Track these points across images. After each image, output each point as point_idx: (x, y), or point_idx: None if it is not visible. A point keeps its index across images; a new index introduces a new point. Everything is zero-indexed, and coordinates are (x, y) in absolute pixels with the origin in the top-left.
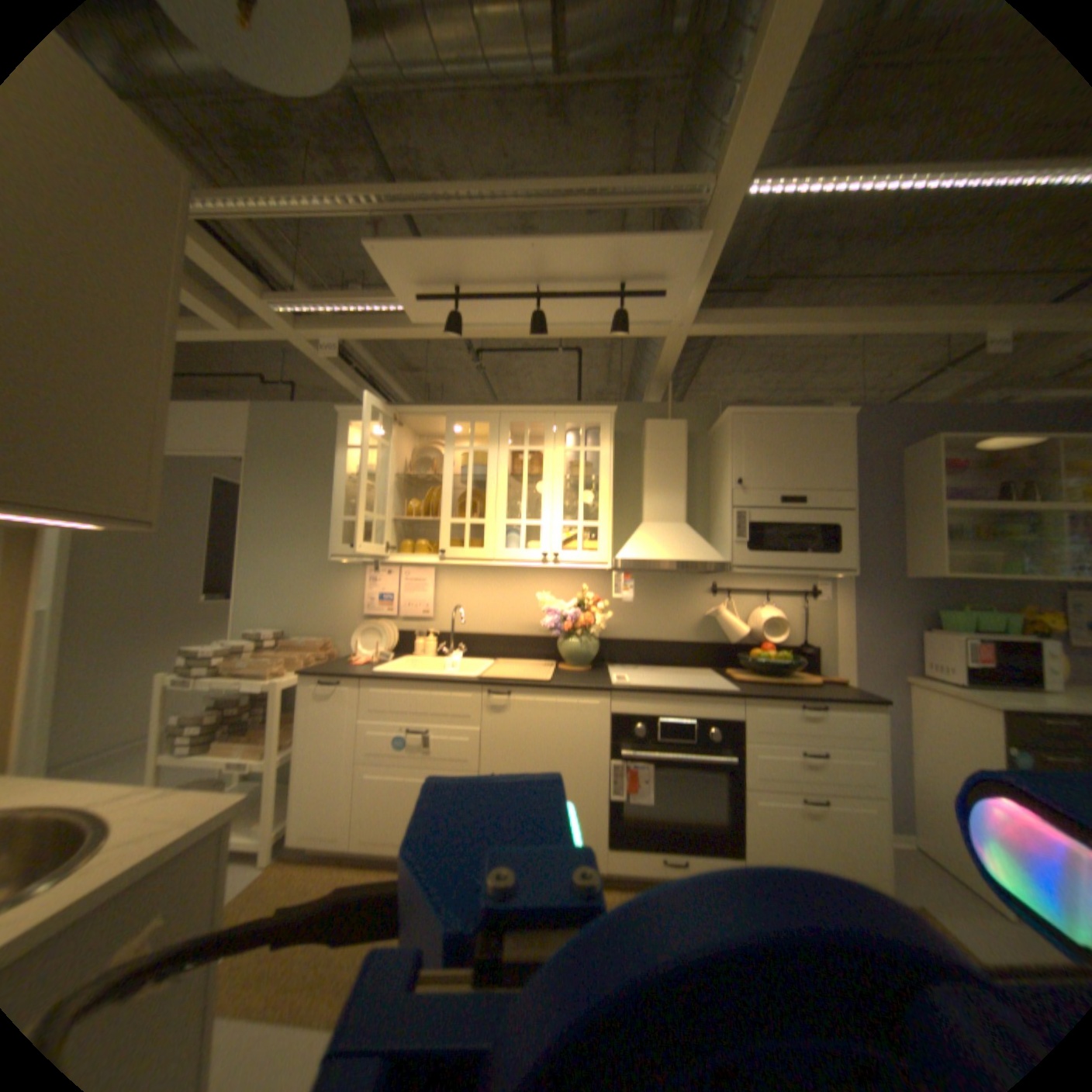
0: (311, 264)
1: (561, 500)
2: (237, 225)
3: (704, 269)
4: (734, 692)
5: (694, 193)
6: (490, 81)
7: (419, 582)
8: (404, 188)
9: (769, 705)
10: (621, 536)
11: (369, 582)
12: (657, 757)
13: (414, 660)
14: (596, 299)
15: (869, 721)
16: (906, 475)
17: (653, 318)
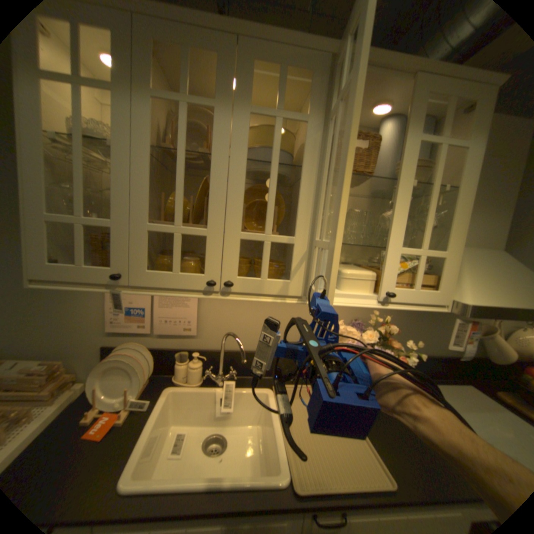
0: None
1: (408, 215)
2: None
3: None
4: None
5: None
6: None
7: None
8: None
9: None
10: None
11: None
12: None
13: (178, 392)
14: None
15: None
16: None
17: None
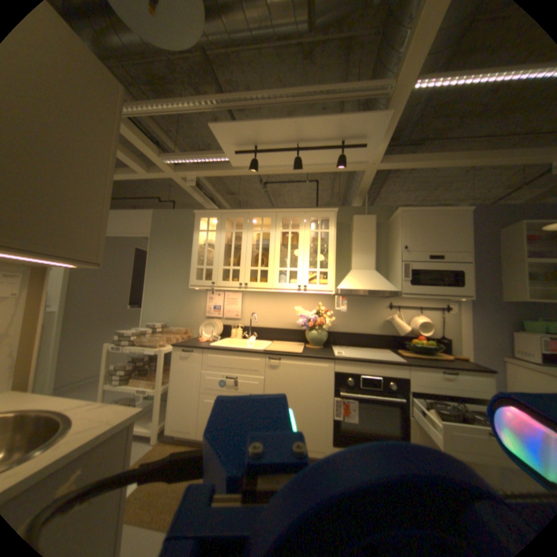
0: (184, 141)
1: (308, 257)
2: (149, 122)
3: (388, 132)
4: (403, 362)
5: (384, 90)
6: (275, 37)
7: (234, 299)
8: (230, 95)
9: (423, 370)
10: (340, 276)
11: (209, 299)
12: (360, 396)
13: (231, 339)
14: (328, 150)
15: (483, 382)
16: (501, 244)
17: (359, 160)
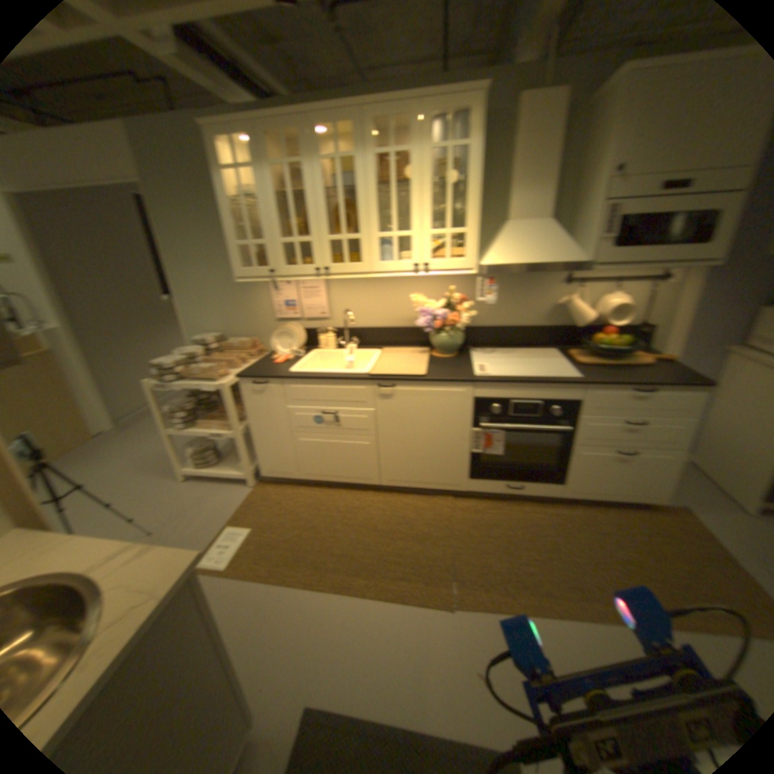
0: None
1: (429, 208)
2: None
3: None
4: (578, 379)
5: None
6: None
7: (312, 290)
8: None
9: (606, 389)
10: (487, 233)
11: (273, 293)
12: (509, 428)
13: (320, 353)
14: None
15: (693, 398)
16: None
17: None
